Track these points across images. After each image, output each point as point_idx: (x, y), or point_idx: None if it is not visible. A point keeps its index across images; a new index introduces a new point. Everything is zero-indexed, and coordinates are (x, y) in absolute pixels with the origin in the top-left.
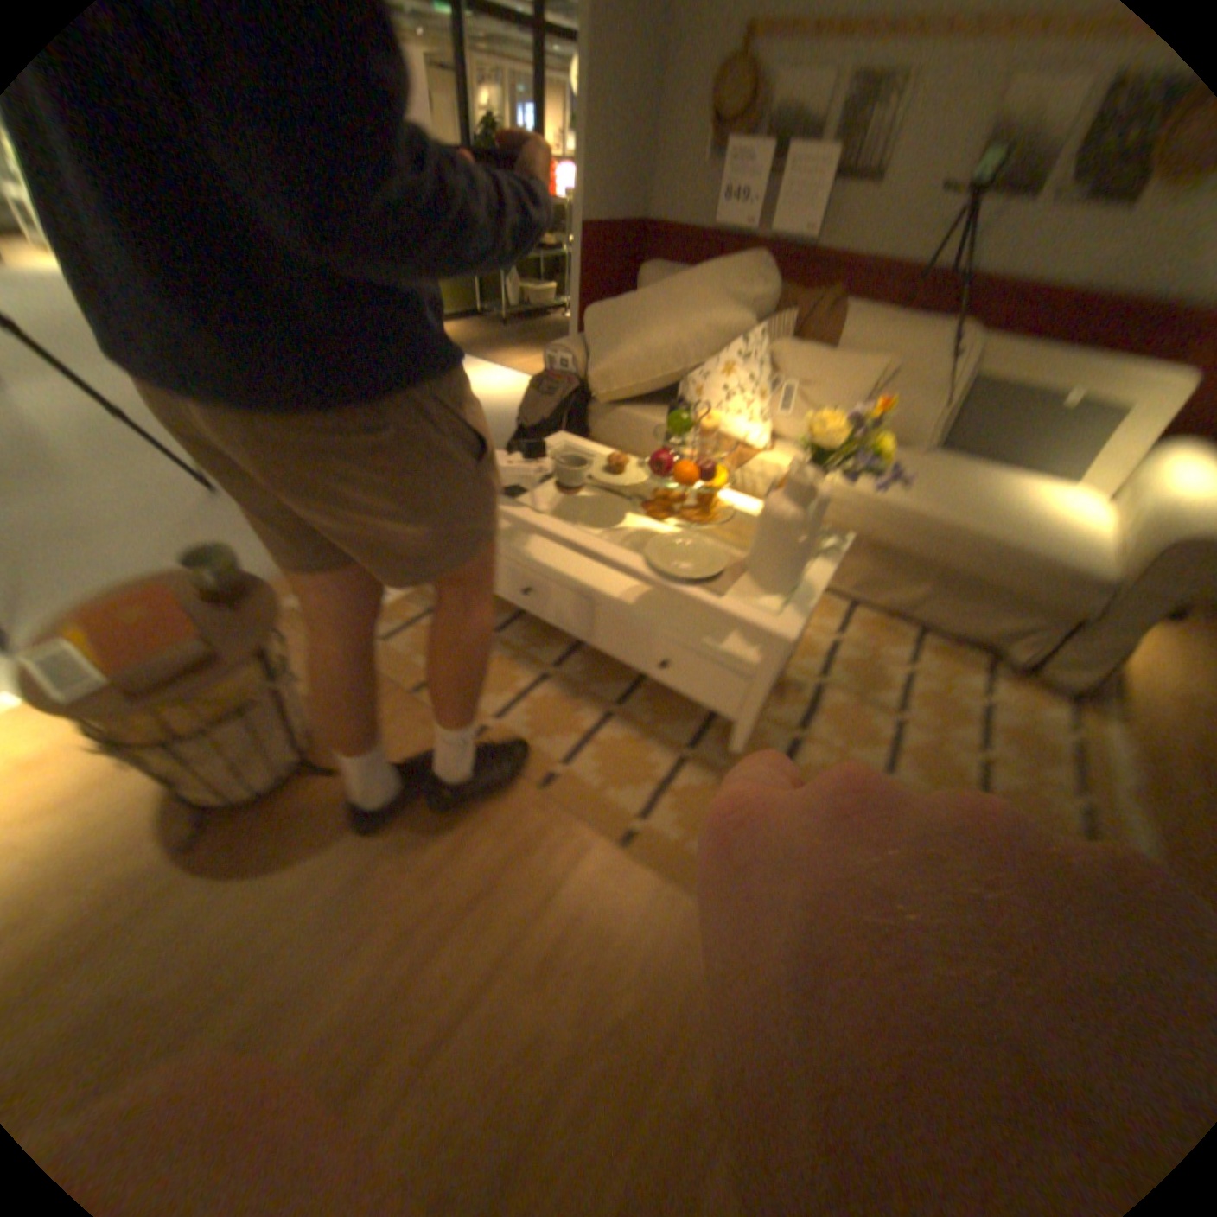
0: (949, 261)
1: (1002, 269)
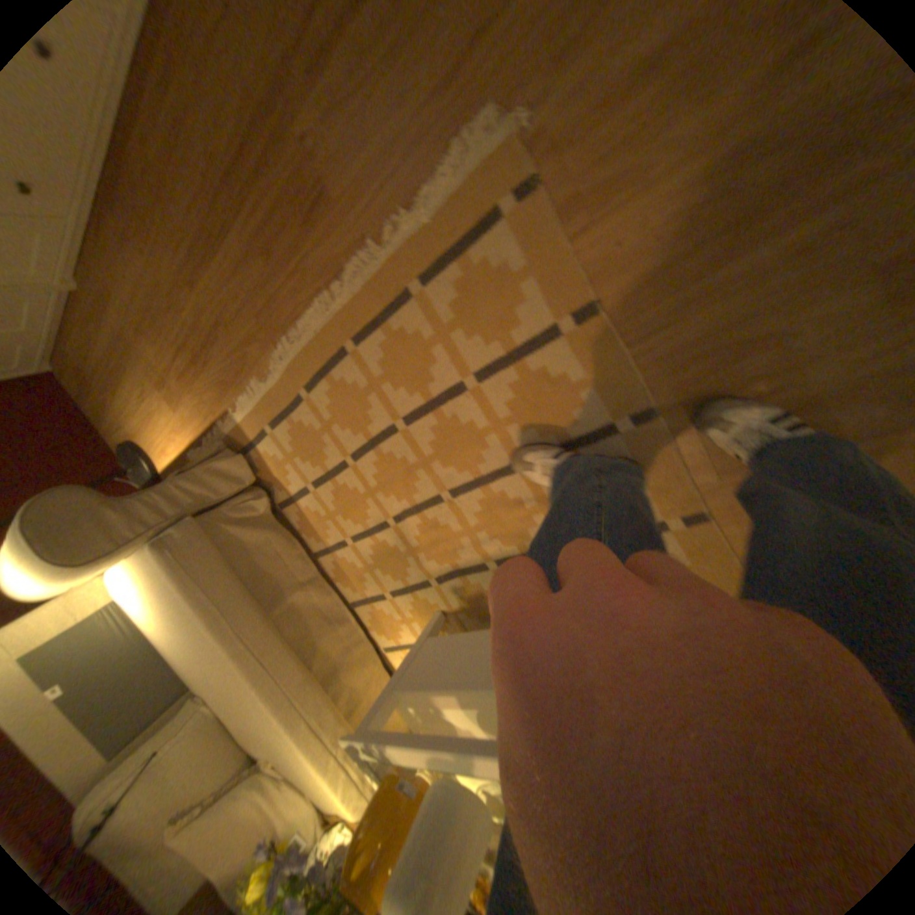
0: None
1: None
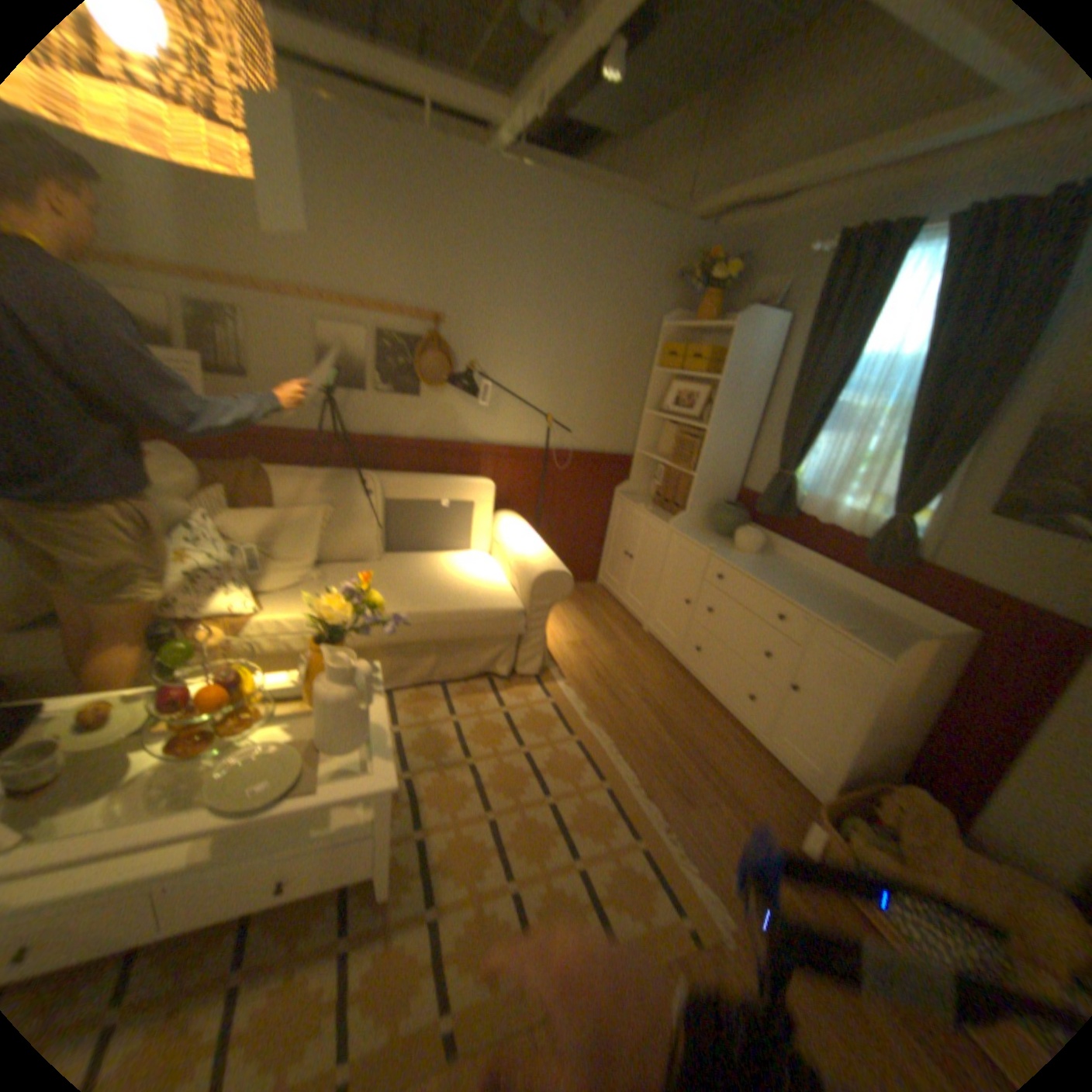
0: (326, 427)
1: (365, 430)
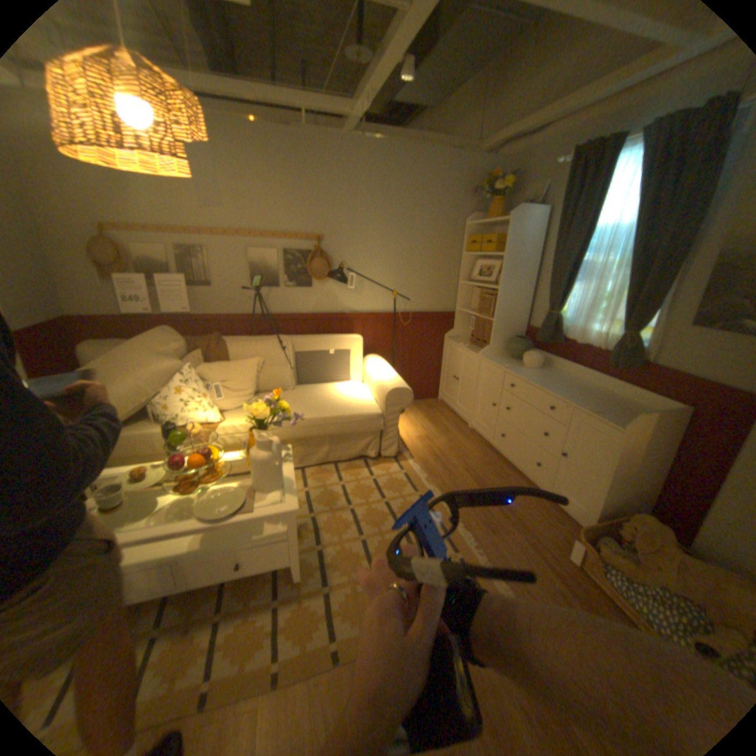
0: (259, 312)
1: (281, 311)
